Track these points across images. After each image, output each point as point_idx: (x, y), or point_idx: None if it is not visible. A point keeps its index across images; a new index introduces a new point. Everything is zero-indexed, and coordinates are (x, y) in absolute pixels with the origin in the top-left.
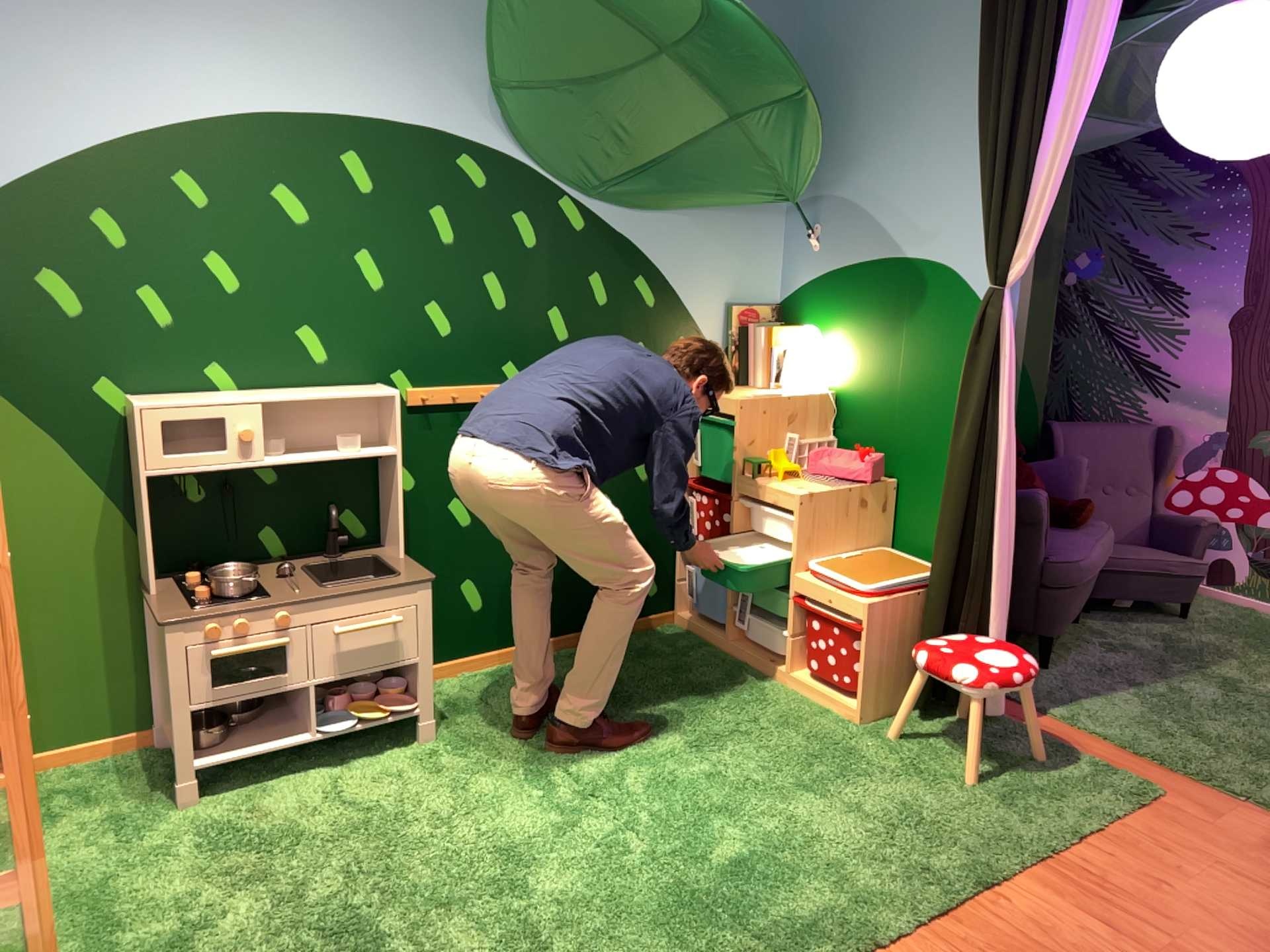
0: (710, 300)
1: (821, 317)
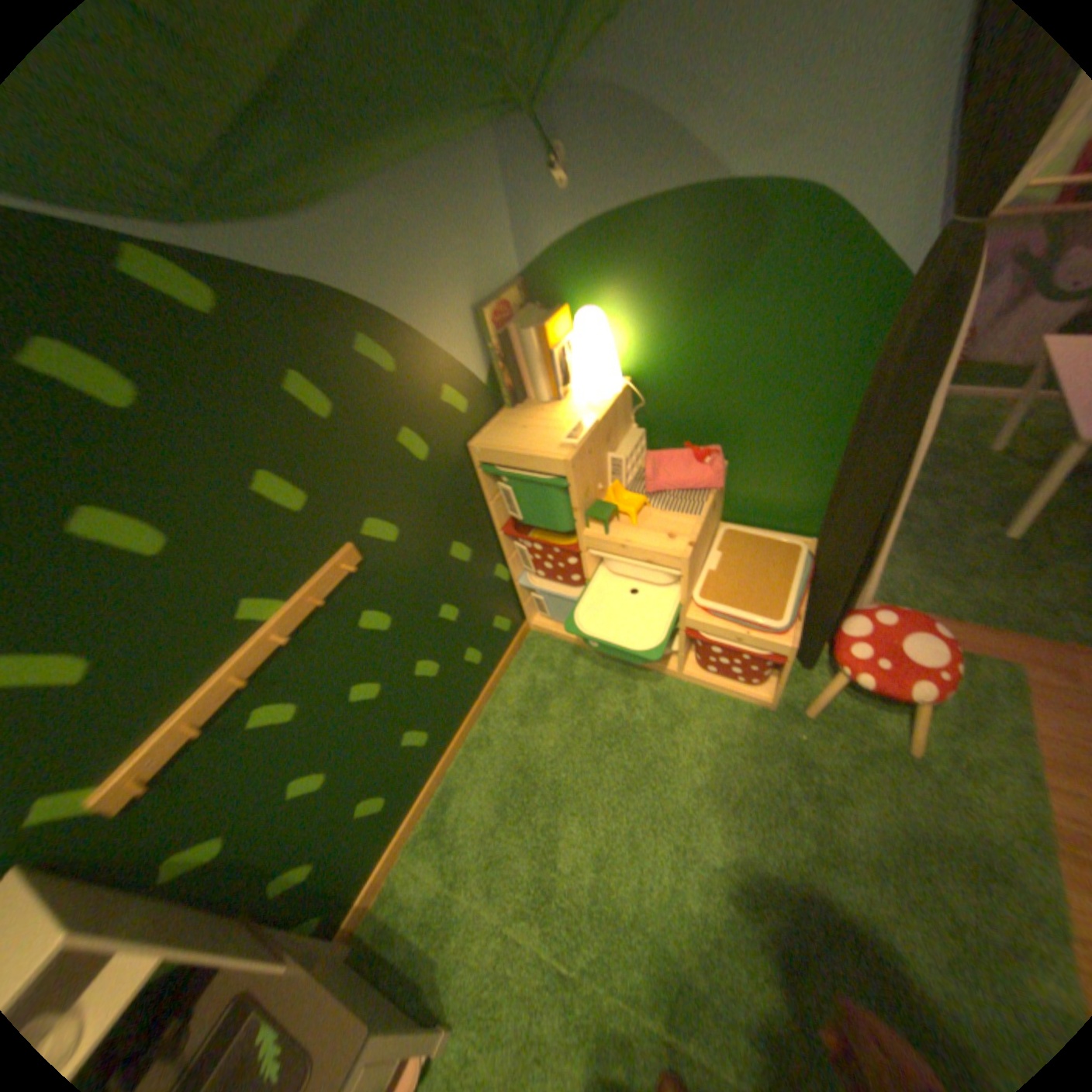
0: (457, 317)
1: (591, 289)
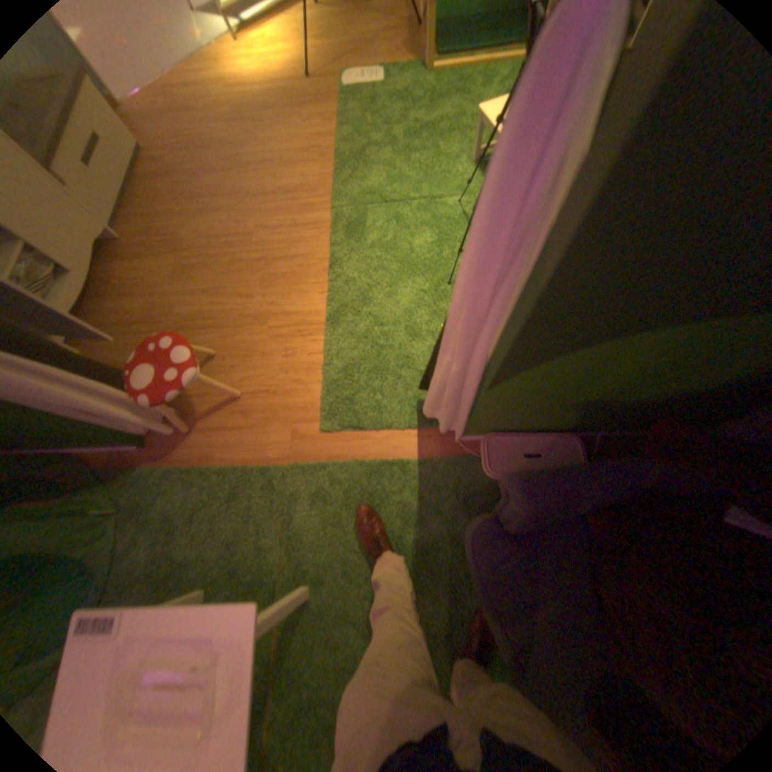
0: None
1: None
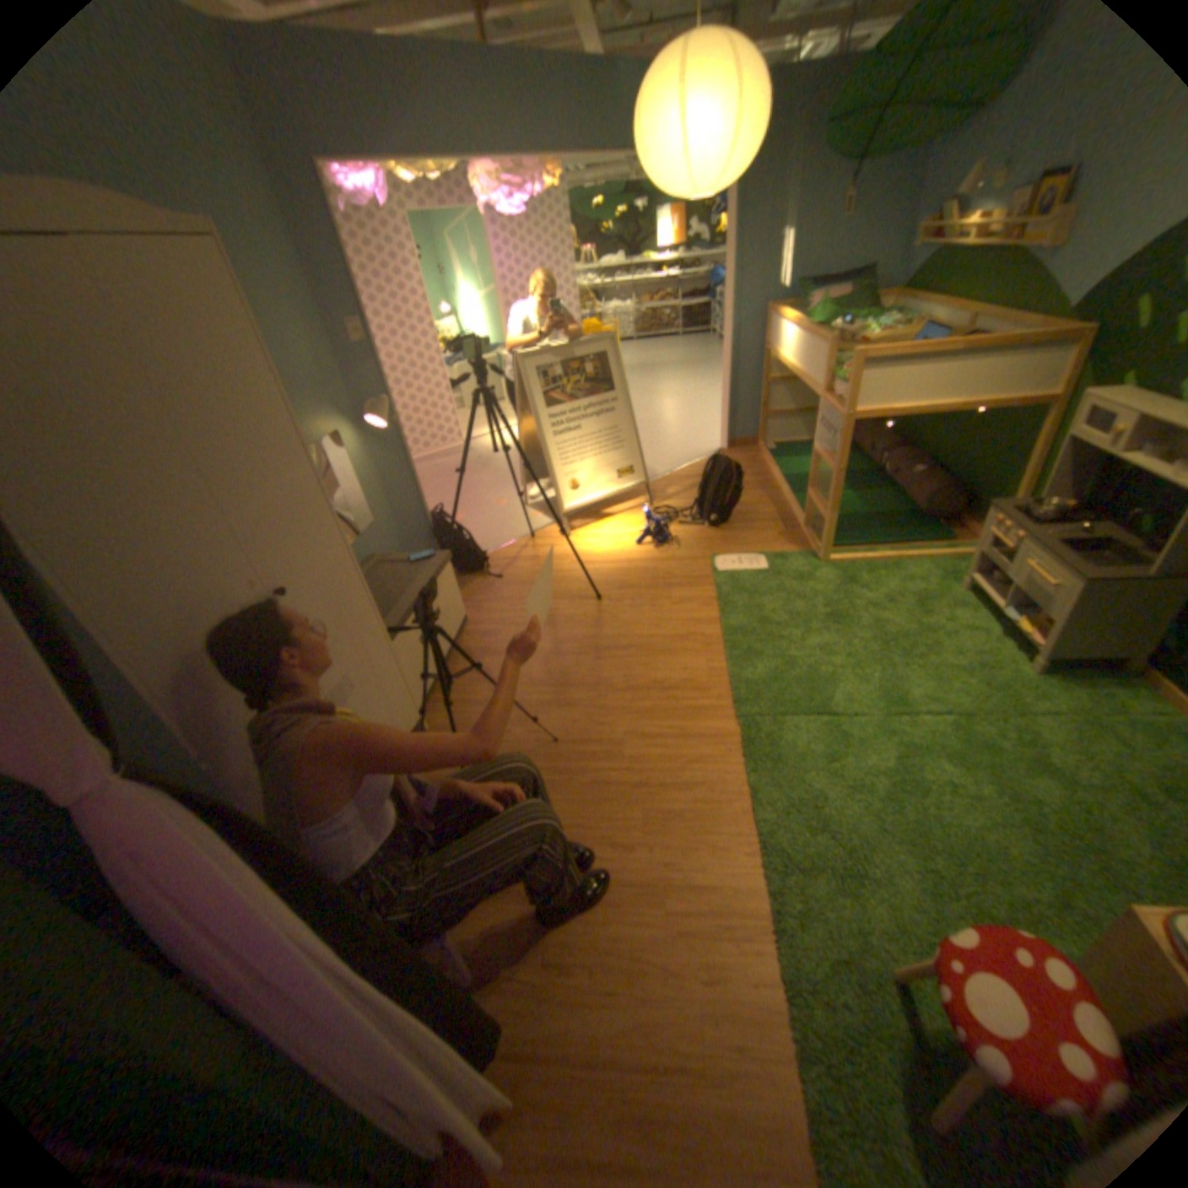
0: None
1: None
